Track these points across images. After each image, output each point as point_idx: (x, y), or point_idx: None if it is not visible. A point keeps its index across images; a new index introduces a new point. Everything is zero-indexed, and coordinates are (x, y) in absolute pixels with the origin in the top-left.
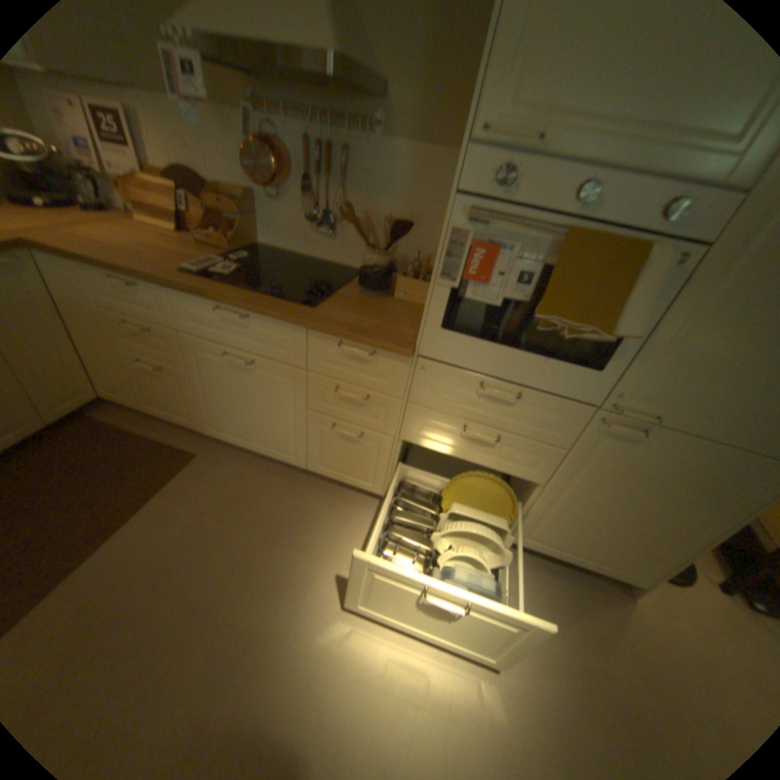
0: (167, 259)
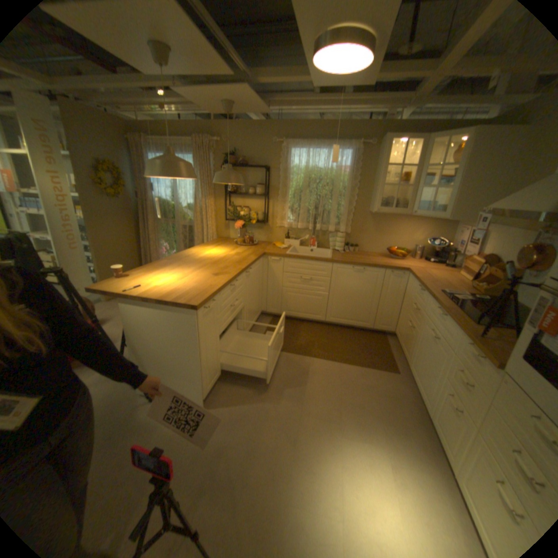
0: (444, 287)
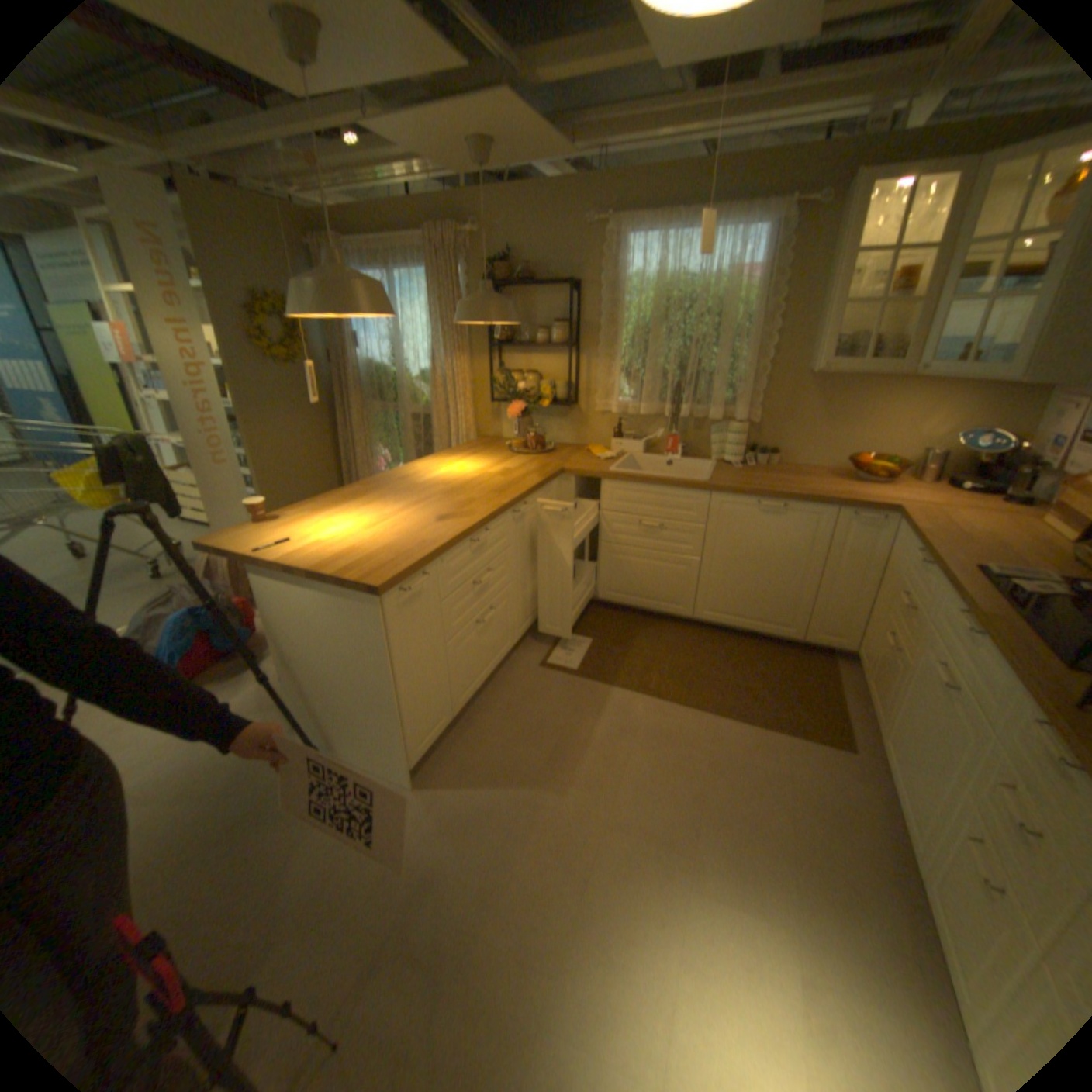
0: (987, 558)
